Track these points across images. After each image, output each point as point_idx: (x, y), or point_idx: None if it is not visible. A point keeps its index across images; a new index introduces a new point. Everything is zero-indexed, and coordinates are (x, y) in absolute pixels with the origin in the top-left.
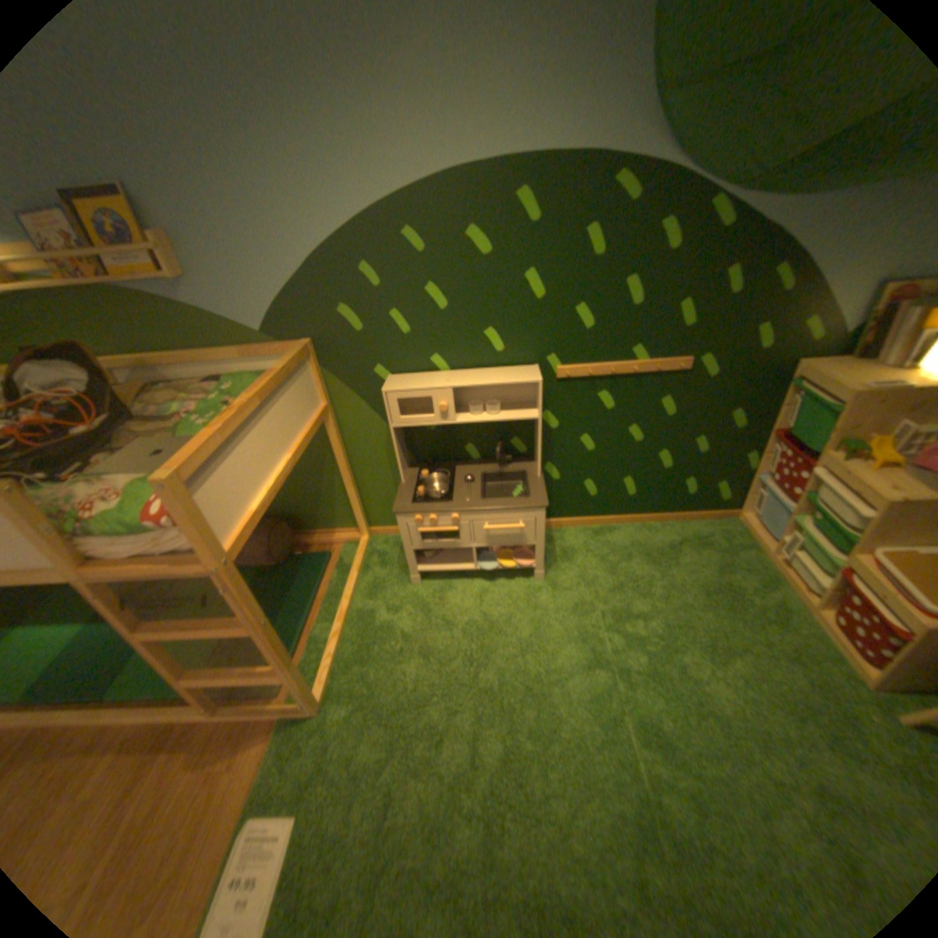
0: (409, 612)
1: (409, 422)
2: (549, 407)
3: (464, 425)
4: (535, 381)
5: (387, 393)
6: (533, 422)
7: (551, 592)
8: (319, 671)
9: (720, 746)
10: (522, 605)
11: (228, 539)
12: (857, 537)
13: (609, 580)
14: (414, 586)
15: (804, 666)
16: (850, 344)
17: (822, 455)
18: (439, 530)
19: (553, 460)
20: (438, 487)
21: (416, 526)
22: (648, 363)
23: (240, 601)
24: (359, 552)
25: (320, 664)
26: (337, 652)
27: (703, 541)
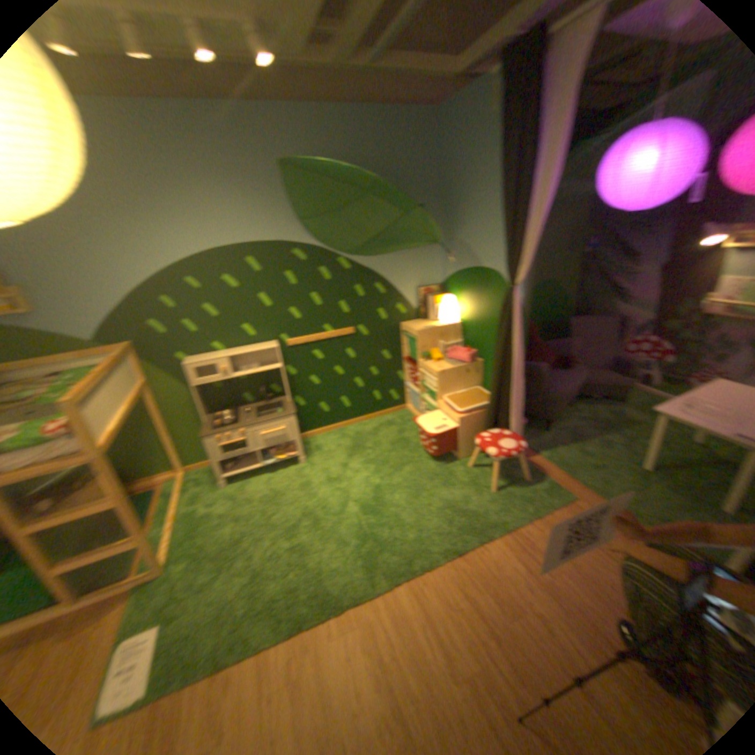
0: (219, 504)
1: (202, 382)
2: (287, 363)
3: (238, 381)
4: (273, 347)
5: (185, 366)
6: (279, 373)
7: (309, 468)
8: (157, 553)
9: (397, 502)
10: (293, 479)
11: (95, 445)
12: (435, 393)
13: (341, 453)
14: (220, 490)
15: (433, 460)
16: (416, 314)
17: (417, 362)
18: (231, 443)
19: (297, 394)
20: (227, 420)
21: (216, 444)
22: (332, 333)
23: (105, 481)
24: (175, 484)
25: (158, 549)
26: (169, 541)
27: (388, 423)
